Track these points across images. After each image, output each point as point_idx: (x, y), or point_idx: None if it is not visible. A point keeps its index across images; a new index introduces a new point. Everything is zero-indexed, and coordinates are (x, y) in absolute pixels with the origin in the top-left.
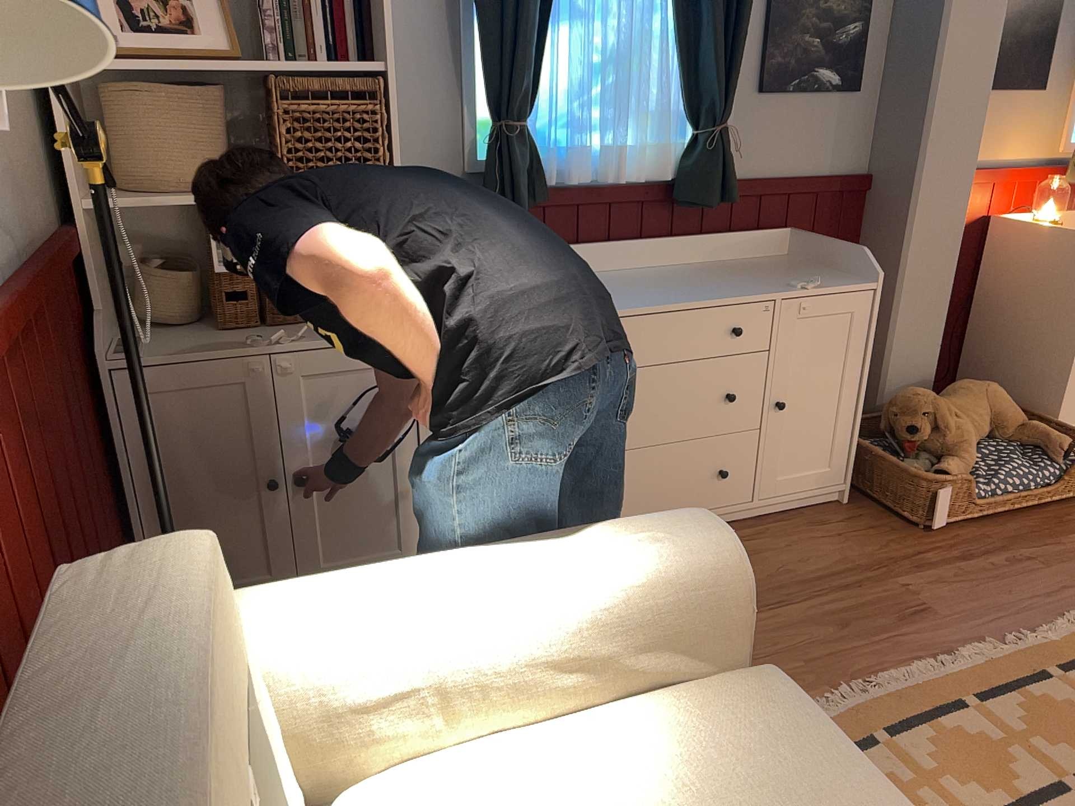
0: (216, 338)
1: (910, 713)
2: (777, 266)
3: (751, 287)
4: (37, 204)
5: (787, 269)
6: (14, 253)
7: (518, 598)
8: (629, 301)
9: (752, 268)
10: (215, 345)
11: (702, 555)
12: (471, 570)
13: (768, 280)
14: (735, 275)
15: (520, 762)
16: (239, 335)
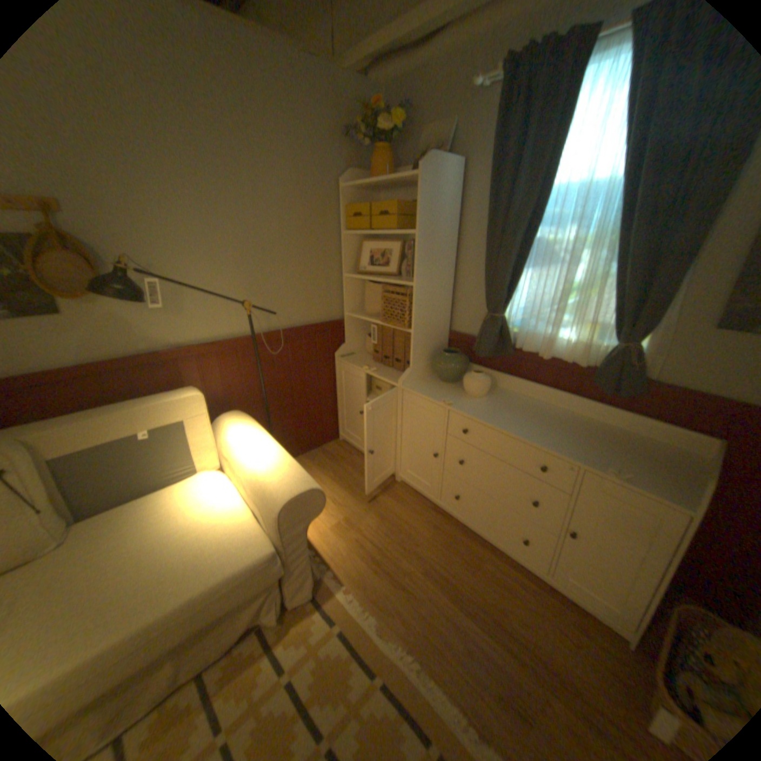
0: (367, 362)
1: (406, 703)
2: (661, 458)
3: (580, 452)
4: (325, 311)
5: (659, 463)
6: (294, 323)
7: (249, 461)
8: (493, 418)
9: (632, 448)
10: (361, 363)
11: (279, 495)
12: (258, 447)
13: (610, 457)
14: (603, 443)
15: (224, 497)
16: (372, 363)
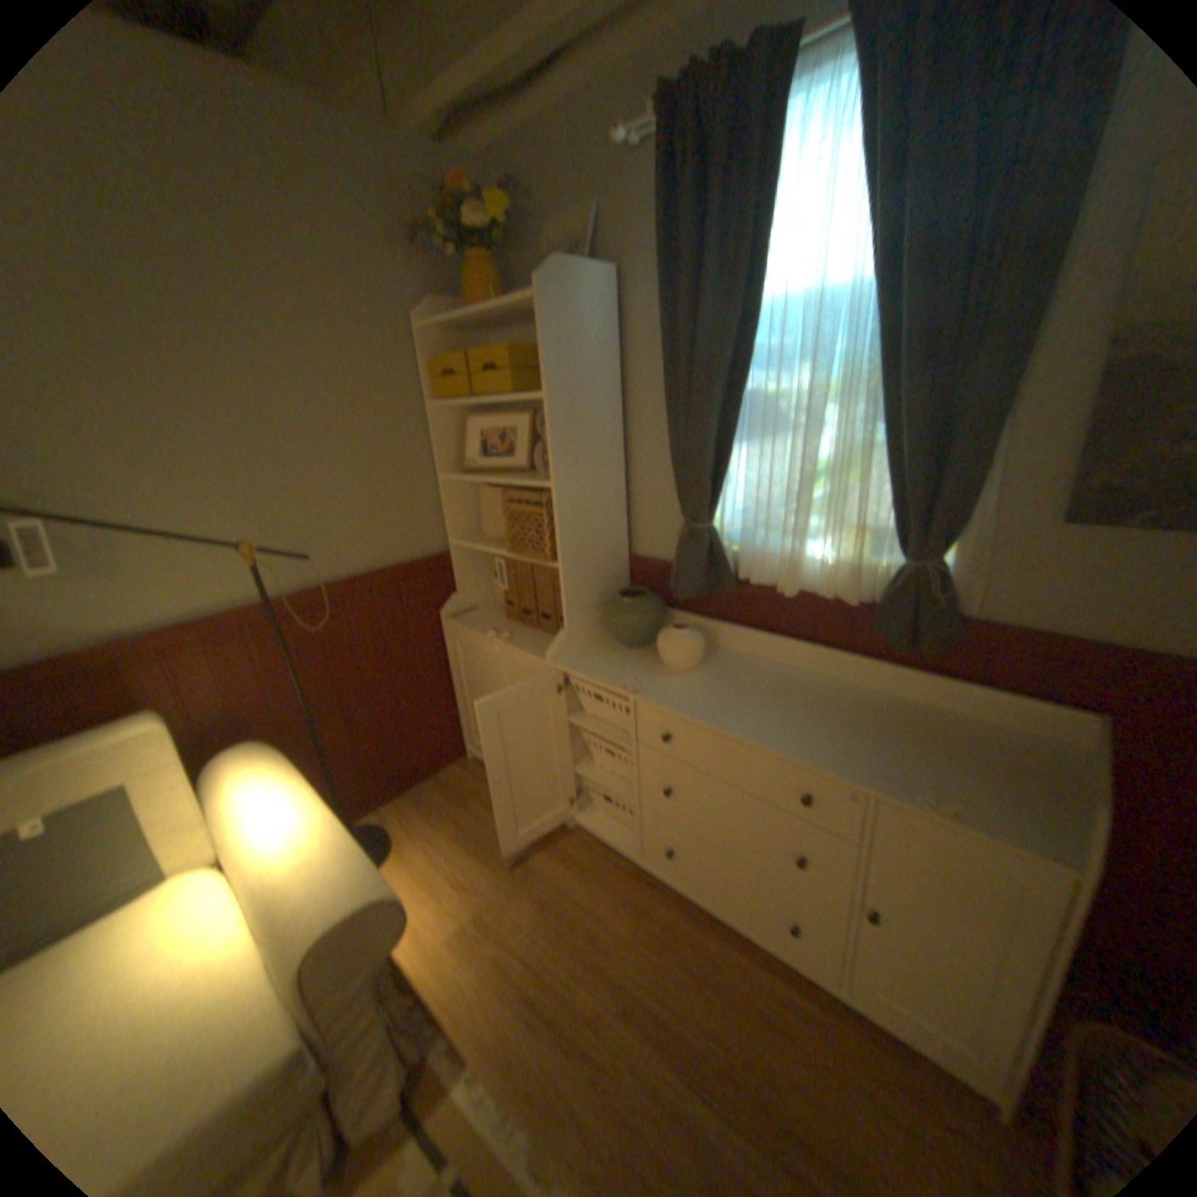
0: (496, 623)
1: None
2: (1005, 758)
3: (866, 765)
4: (412, 543)
5: (1004, 770)
6: (355, 571)
7: (254, 855)
8: (712, 712)
9: (954, 743)
10: (485, 627)
11: (300, 930)
12: (276, 823)
13: (918, 769)
14: (903, 740)
15: (209, 934)
16: (505, 625)
